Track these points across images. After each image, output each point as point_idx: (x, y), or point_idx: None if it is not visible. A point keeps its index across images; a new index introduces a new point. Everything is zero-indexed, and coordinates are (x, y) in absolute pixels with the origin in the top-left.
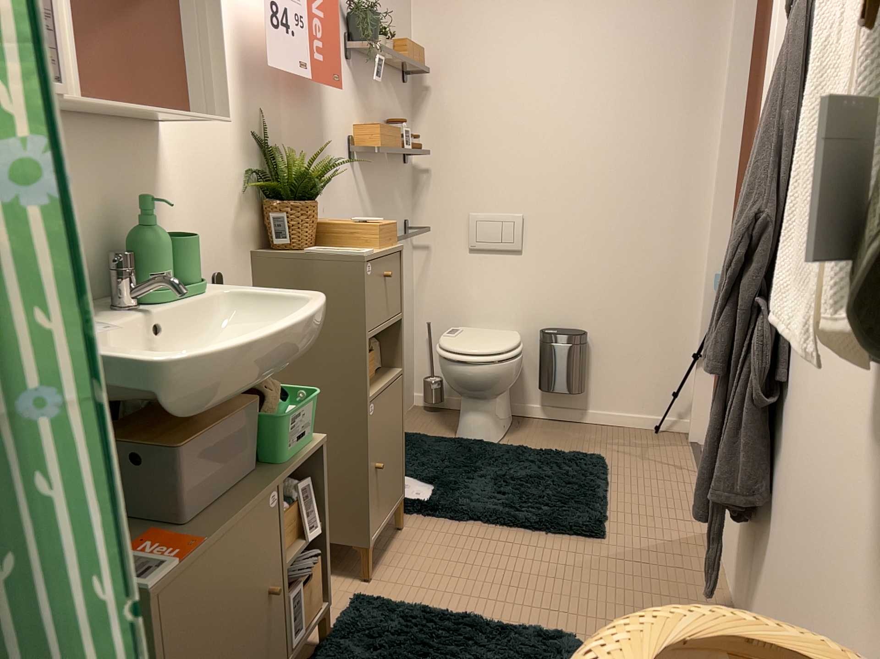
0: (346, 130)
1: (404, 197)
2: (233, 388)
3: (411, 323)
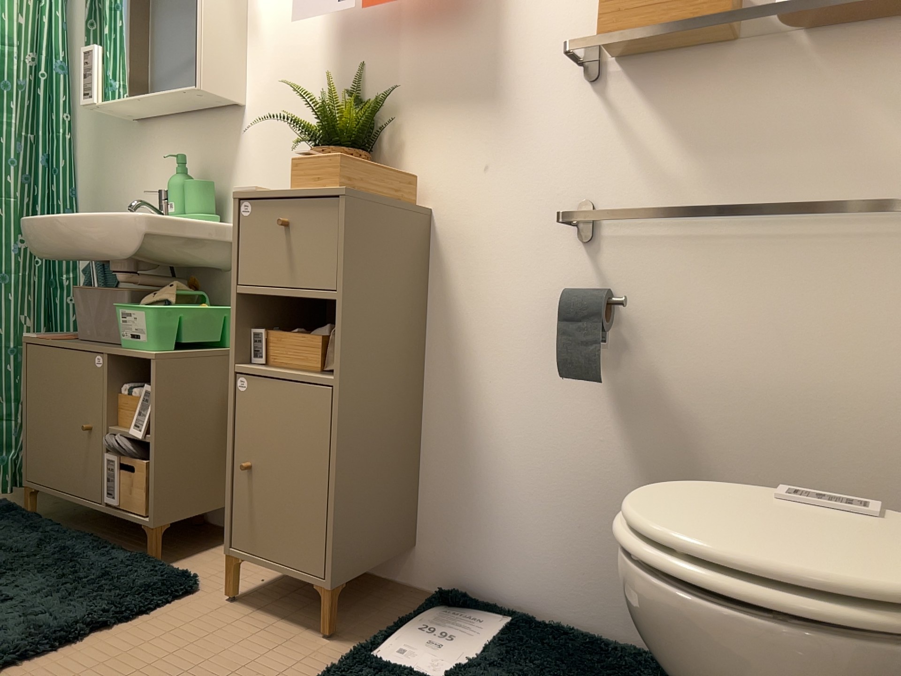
0: (573, 36)
1: None
2: (47, 249)
3: None
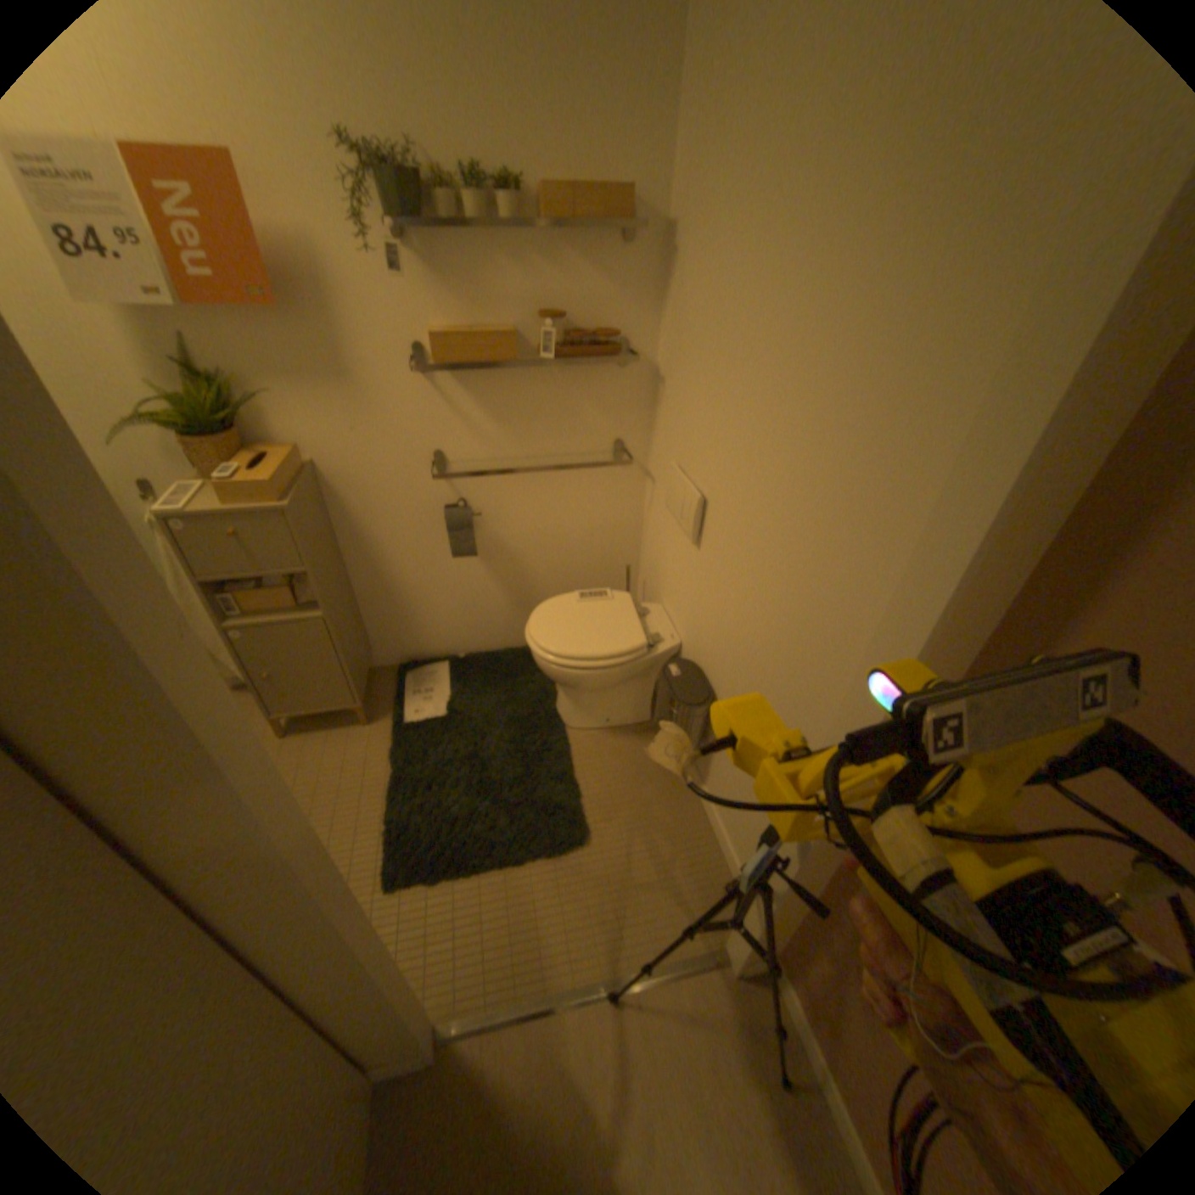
0: (402, 334)
1: (614, 411)
2: None
3: (629, 556)
